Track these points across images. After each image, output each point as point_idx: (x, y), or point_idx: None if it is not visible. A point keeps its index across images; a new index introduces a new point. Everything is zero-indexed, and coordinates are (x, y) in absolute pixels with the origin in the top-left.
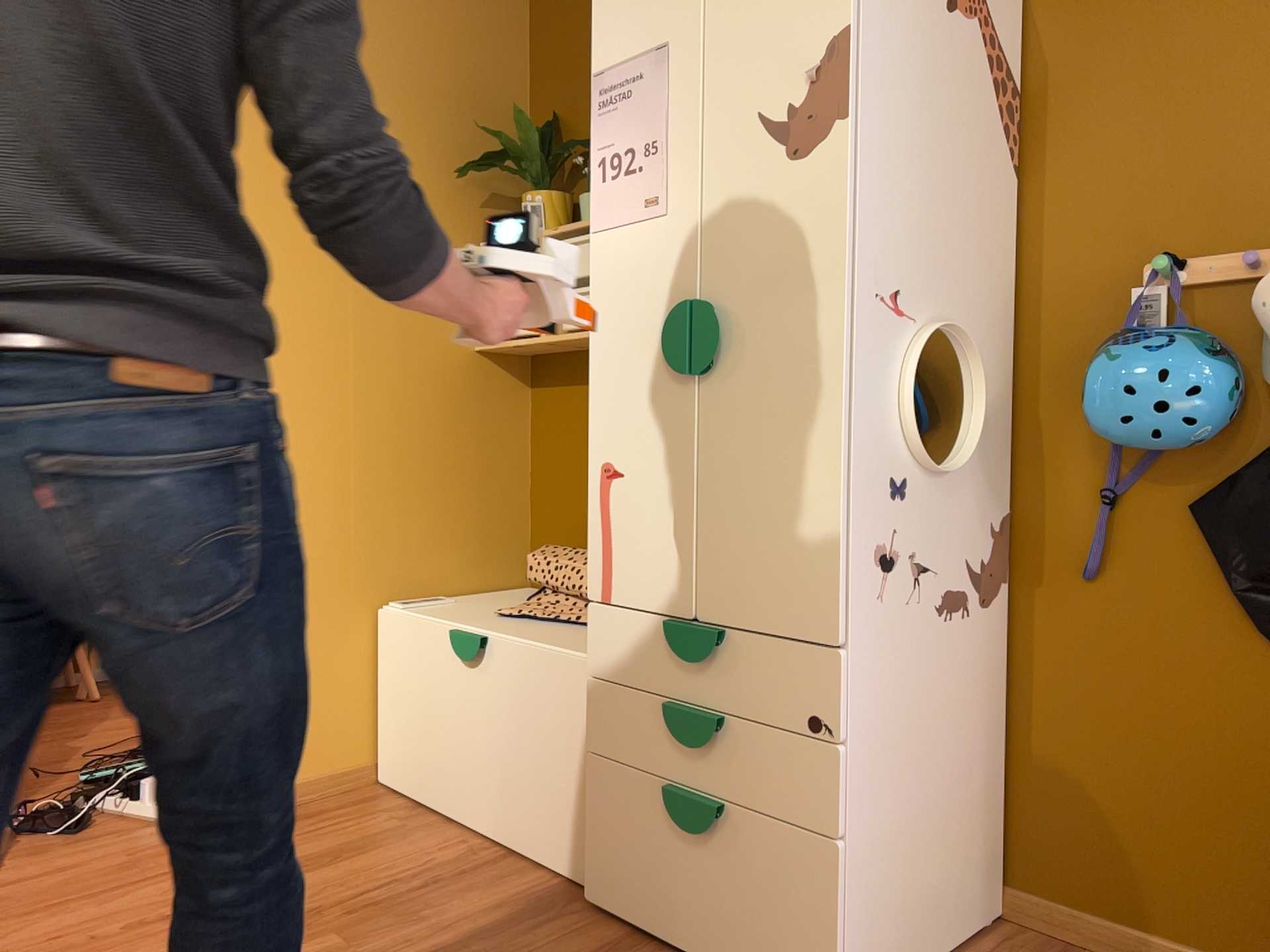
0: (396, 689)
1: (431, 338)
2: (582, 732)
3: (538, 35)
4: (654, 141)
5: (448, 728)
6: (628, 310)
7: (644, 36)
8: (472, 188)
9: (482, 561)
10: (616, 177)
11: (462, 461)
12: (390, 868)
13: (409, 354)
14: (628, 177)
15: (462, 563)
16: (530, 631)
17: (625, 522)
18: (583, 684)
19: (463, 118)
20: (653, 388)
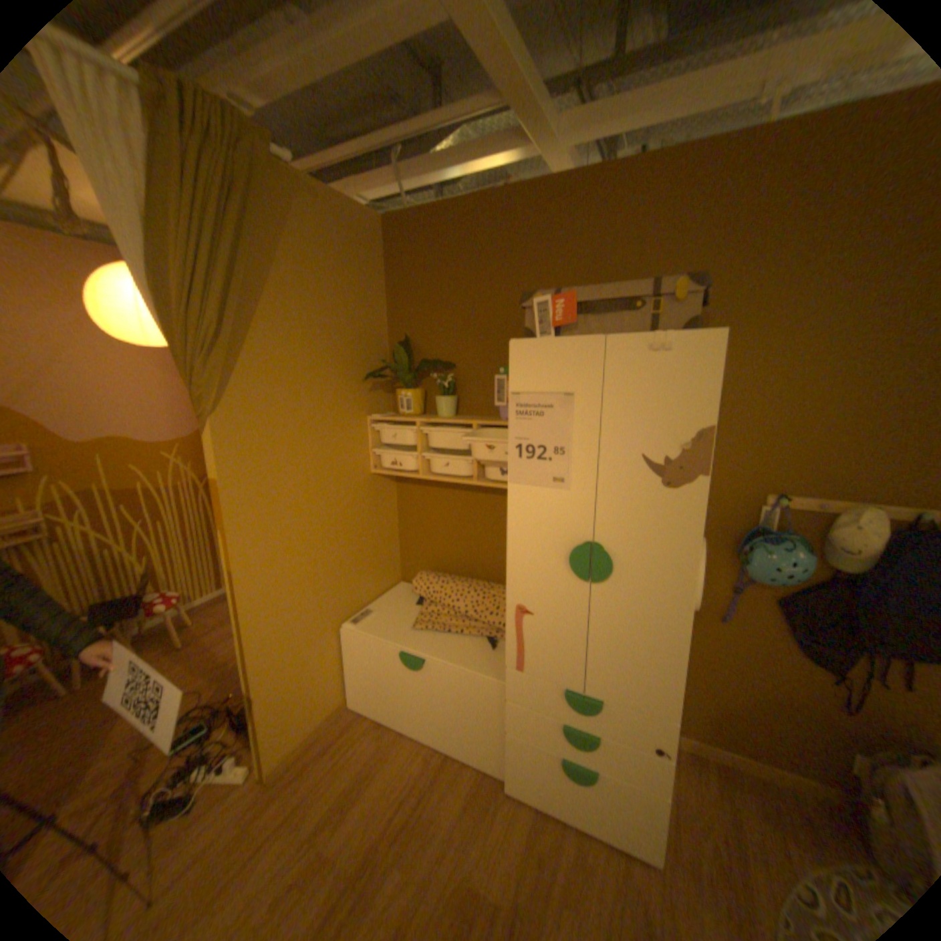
0: (358, 669)
1: (351, 475)
2: (495, 715)
3: (390, 283)
4: (561, 447)
5: (399, 695)
6: (537, 533)
7: (553, 382)
8: (363, 382)
9: (382, 578)
10: (529, 458)
11: (370, 533)
12: (393, 790)
13: (342, 488)
14: (539, 461)
15: (373, 584)
16: (445, 649)
17: (534, 637)
18: (495, 695)
19: (356, 341)
20: (556, 578)
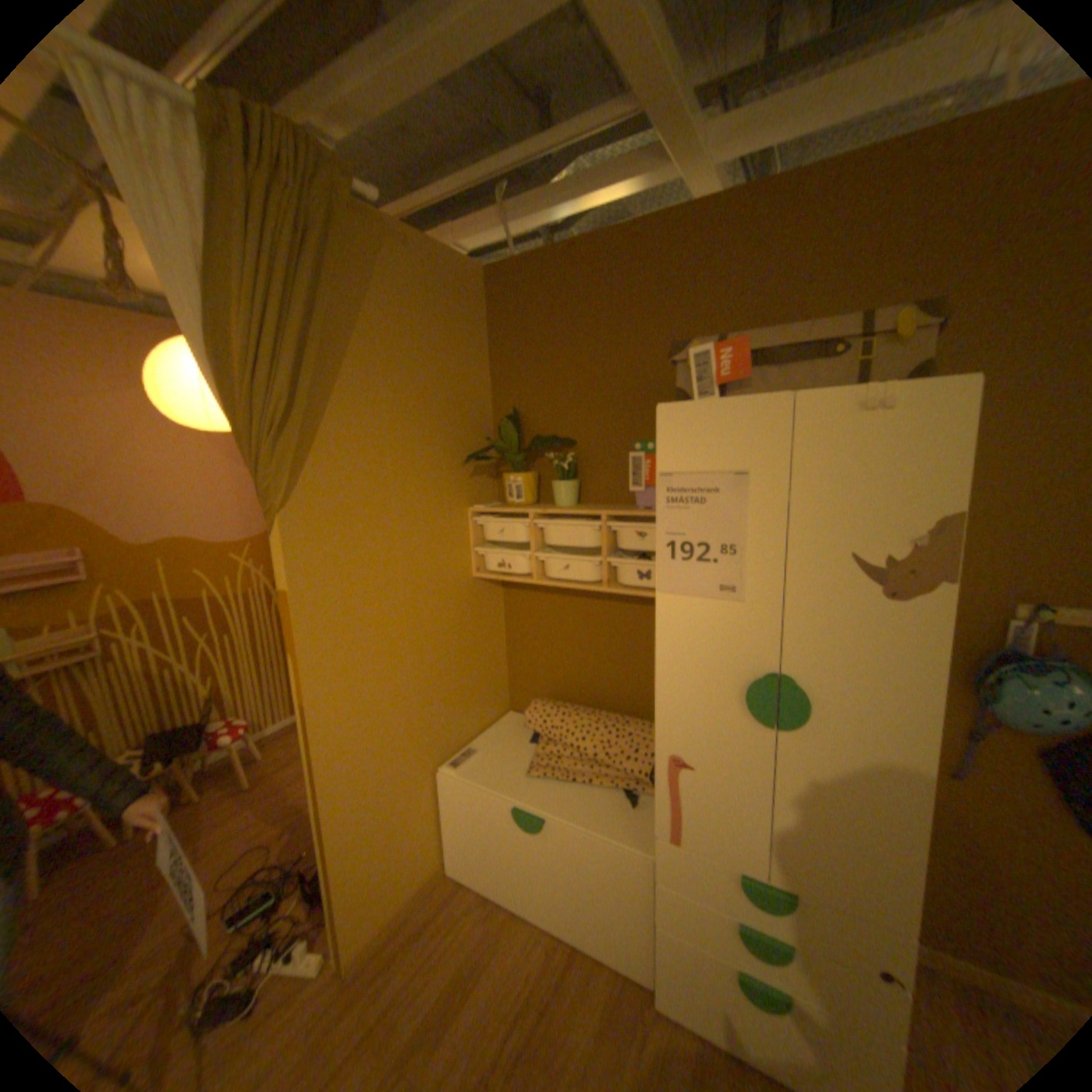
0: (459, 827)
1: (449, 580)
2: (640, 900)
3: (495, 346)
4: (732, 544)
5: (511, 863)
6: (699, 659)
7: (719, 457)
8: (463, 466)
9: (487, 708)
10: (687, 560)
11: (472, 652)
12: (506, 995)
13: (438, 596)
14: (700, 563)
15: (477, 715)
16: (570, 805)
17: (696, 801)
18: (640, 873)
19: (454, 416)
20: (727, 722)
